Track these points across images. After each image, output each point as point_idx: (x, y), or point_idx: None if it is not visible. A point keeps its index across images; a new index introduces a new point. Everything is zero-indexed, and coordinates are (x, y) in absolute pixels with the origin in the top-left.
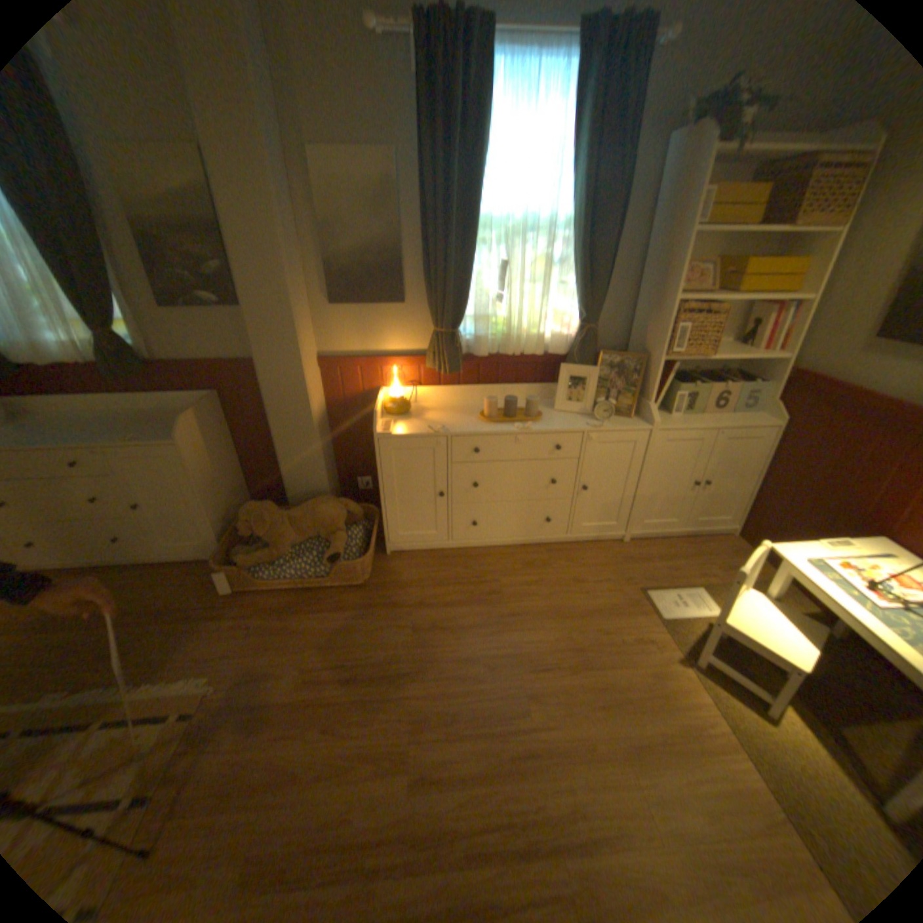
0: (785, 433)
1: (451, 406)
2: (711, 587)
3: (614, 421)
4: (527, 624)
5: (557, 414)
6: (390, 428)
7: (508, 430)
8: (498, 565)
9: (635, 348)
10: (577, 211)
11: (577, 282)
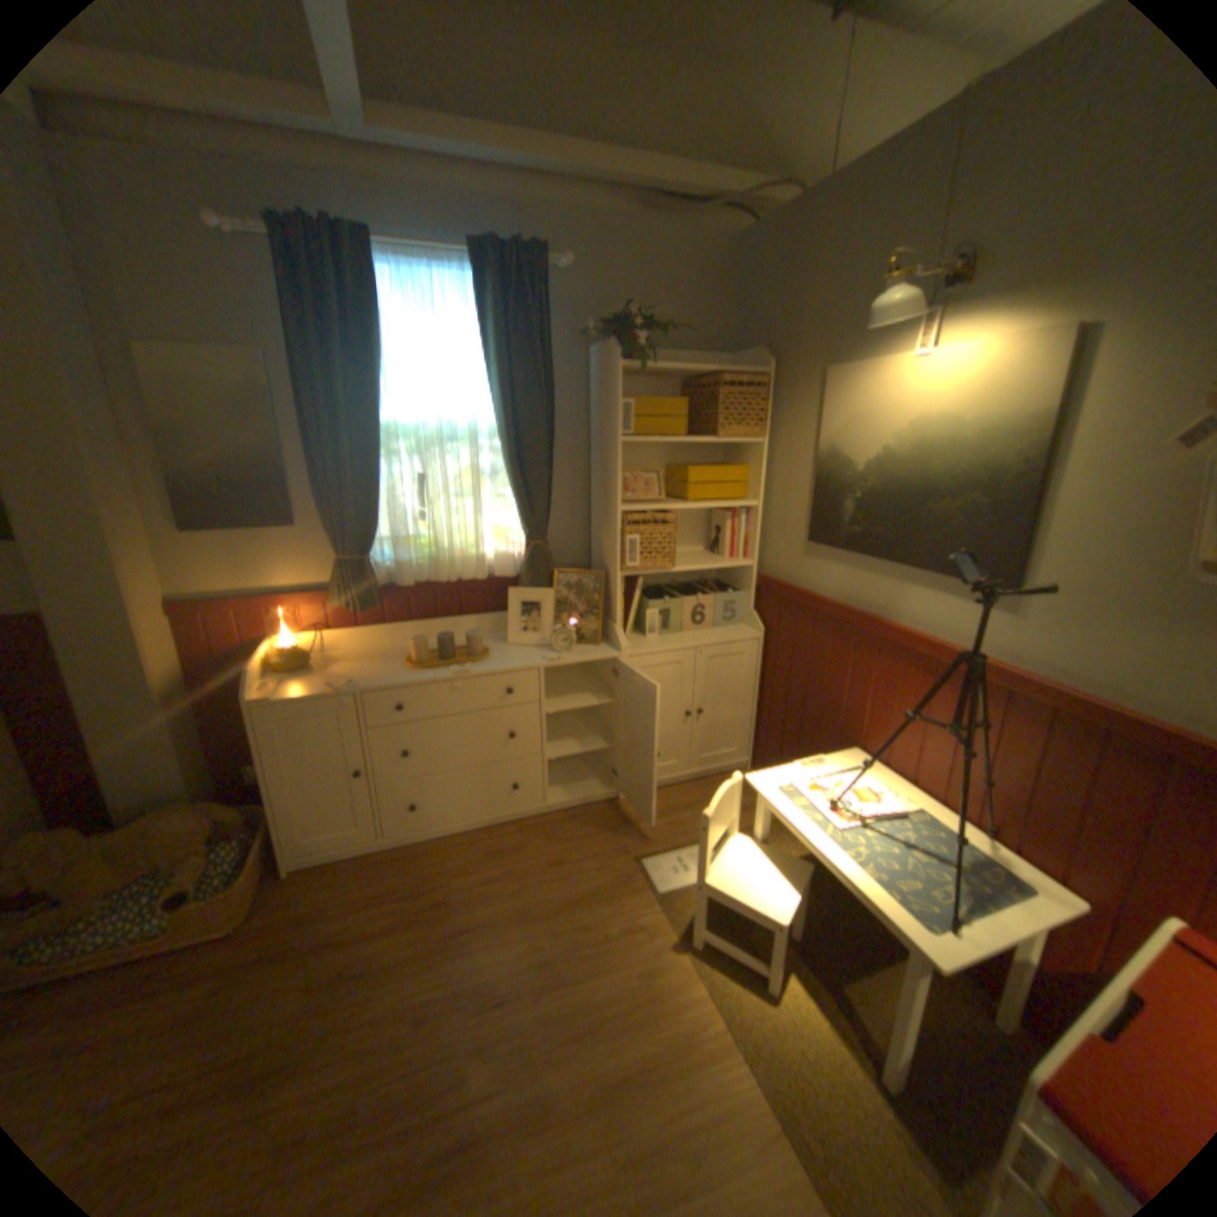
0: (765, 646)
1: (372, 652)
2: None
3: (578, 650)
4: (479, 942)
5: (510, 650)
6: (269, 693)
7: (441, 677)
8: (450, 862)
9: (596, 564)
10: (498, 421)
11: (513, 496)
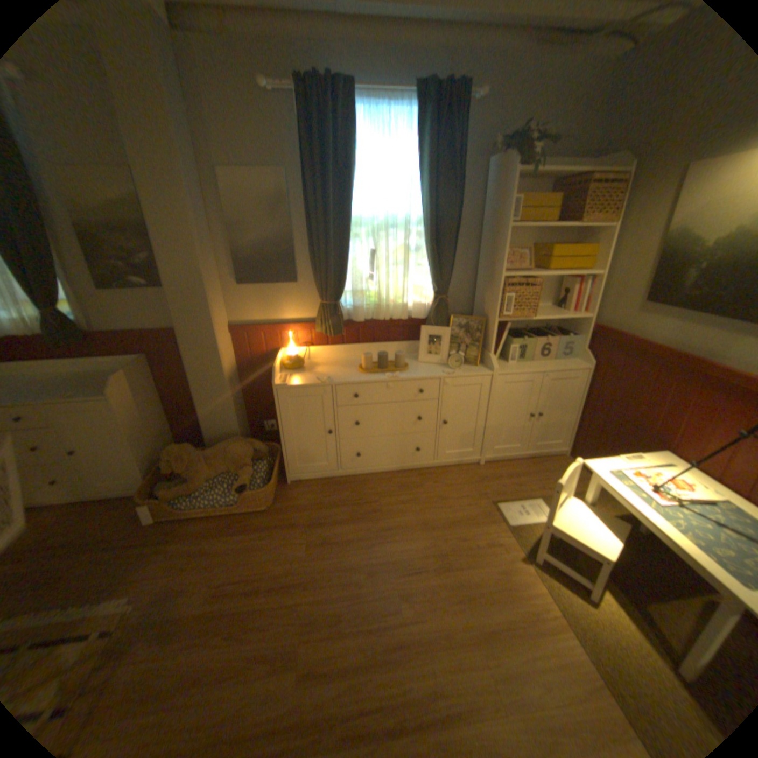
0: (594, 374)
1: (337, 361)
2: (547, 498)
3: (464, 369)
4: (400, 536)
5: (420, 365)
6: (286, 381)
7: (381, 379)
8: (379, 488)
9: (477, 312)
10: (424, 213)
11: (429, 265)
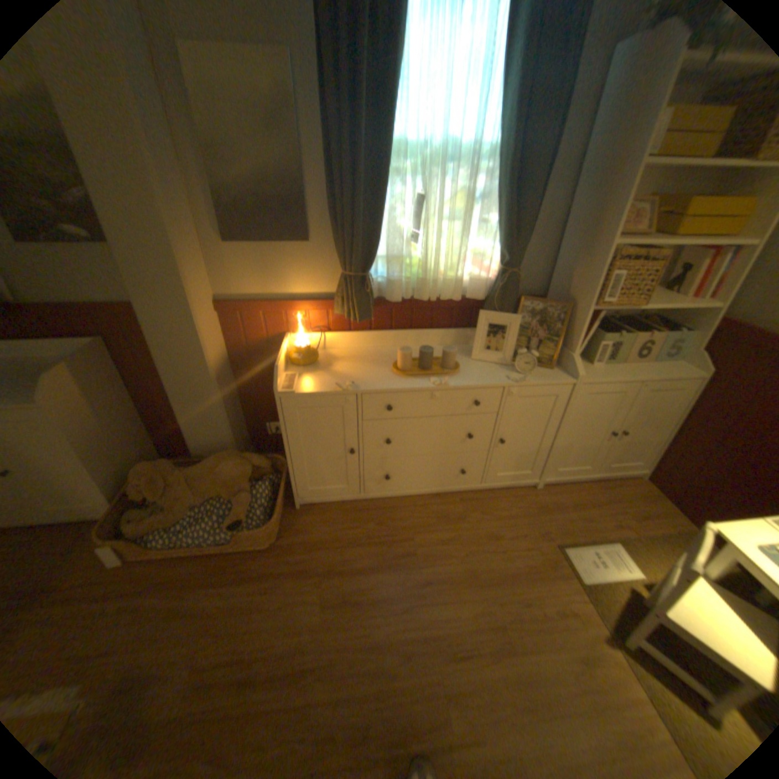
0: (708, 385)
1: (362, 353)
2: (628, 543)
3: (536, 373)
4: (443, 595)
5: (474, 365)
6: (294, 385)
7: (424, 386)
8: (412, 519)
9: (557, 293)
10: (505, 137)
11: (502, 221)
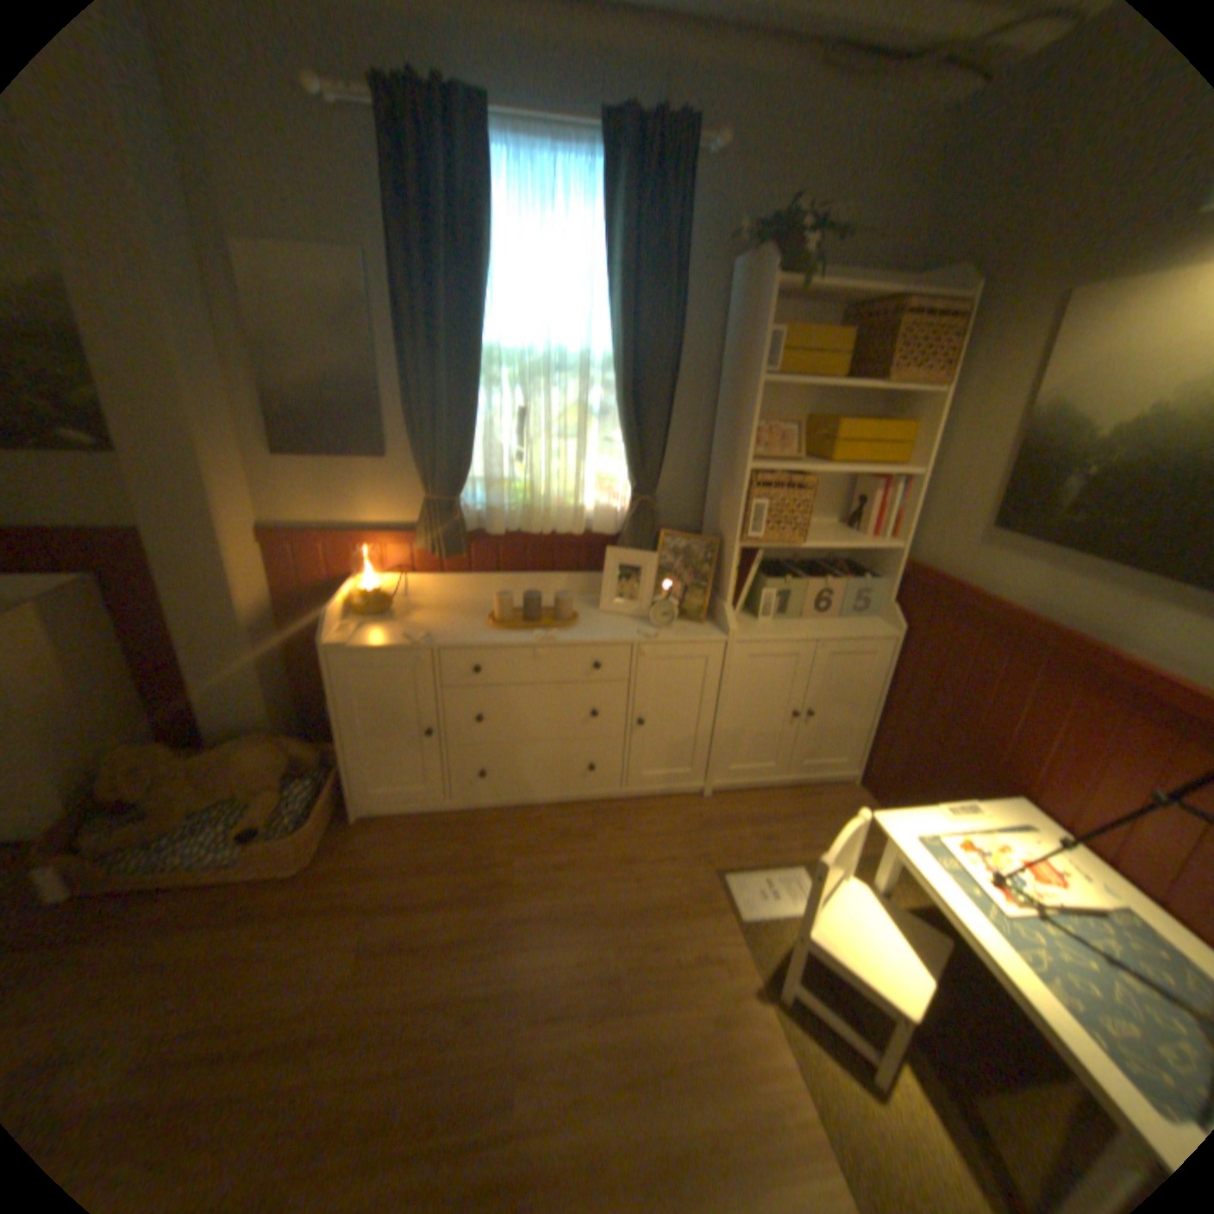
0: (904, 648)
1: (455, 604)
2: (814, 868)
3: (678, 629)
4: (539, 940)
5: (601, 619)
6: (346, 639)
7: (524, 642)
8: (516, 839)
9: (709, 530)
10: (615, 350)
11: (623, 442)
